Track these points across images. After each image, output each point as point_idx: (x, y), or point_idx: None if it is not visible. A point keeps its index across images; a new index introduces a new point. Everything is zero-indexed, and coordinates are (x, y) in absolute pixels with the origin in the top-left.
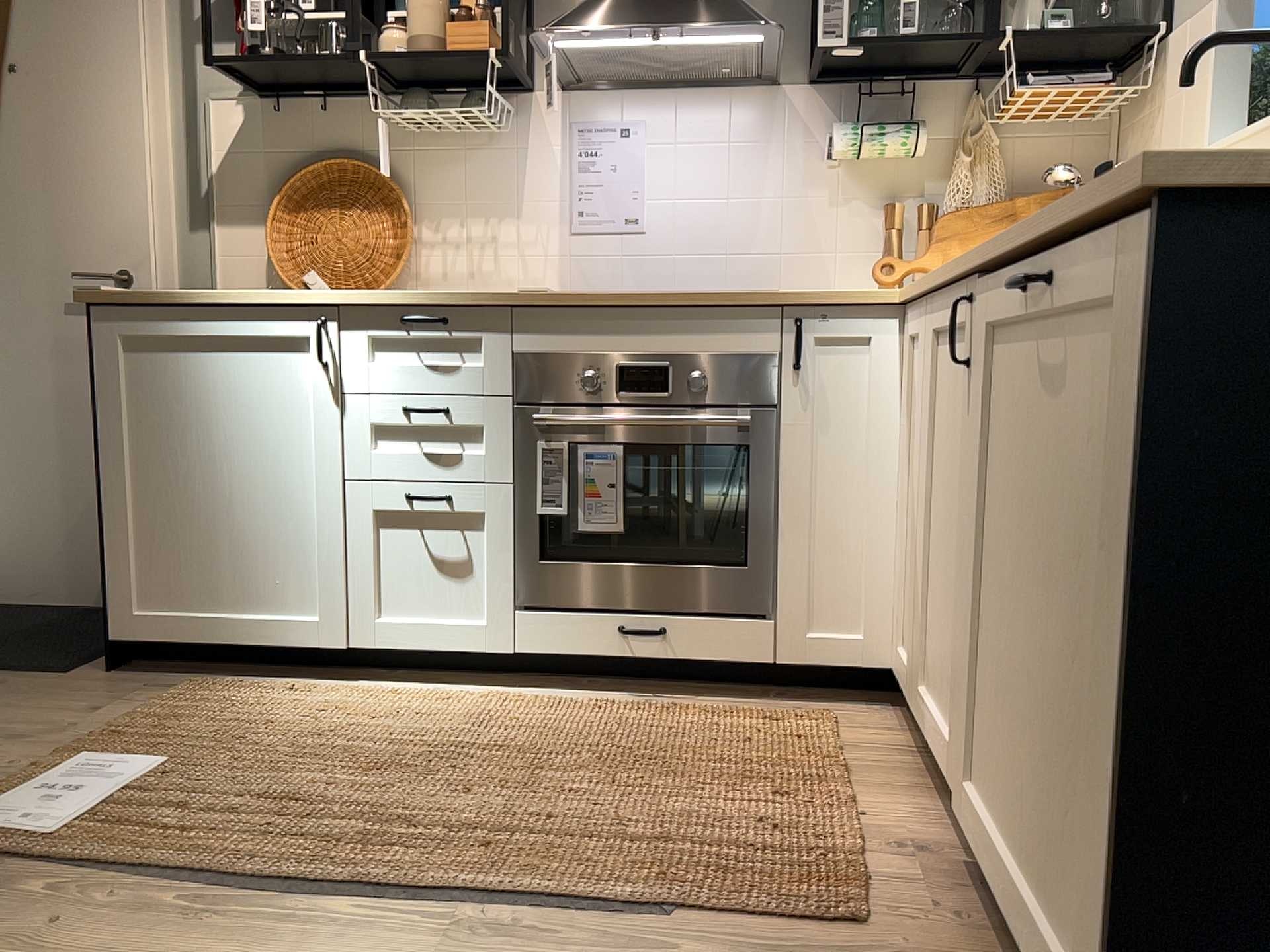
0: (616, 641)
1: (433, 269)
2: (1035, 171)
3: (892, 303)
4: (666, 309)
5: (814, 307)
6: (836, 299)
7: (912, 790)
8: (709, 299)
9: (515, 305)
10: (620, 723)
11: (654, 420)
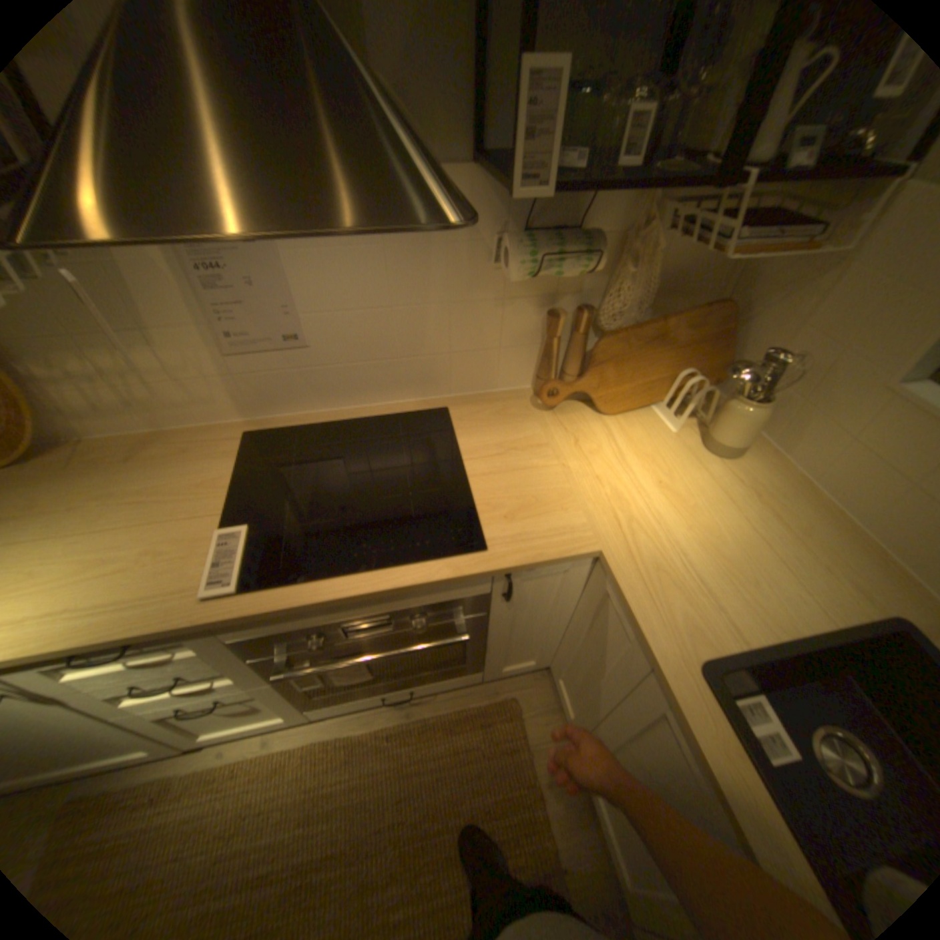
0: (378, 701)
1: (77, 401)
2: (685, 261)
3: (591, 556)
4: (378, 594)
5: (521, 568)
6: (542, 564)
7: (577, 810)
8: (421, 587)
9: (206, 626)
10: (396, 770)
11: (385, 656)
